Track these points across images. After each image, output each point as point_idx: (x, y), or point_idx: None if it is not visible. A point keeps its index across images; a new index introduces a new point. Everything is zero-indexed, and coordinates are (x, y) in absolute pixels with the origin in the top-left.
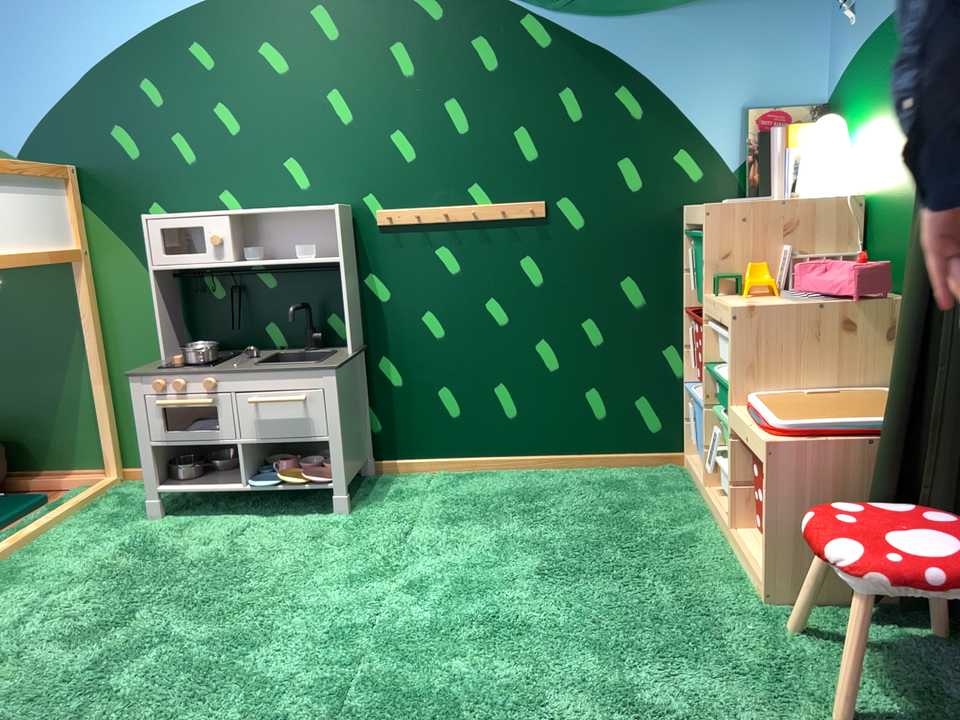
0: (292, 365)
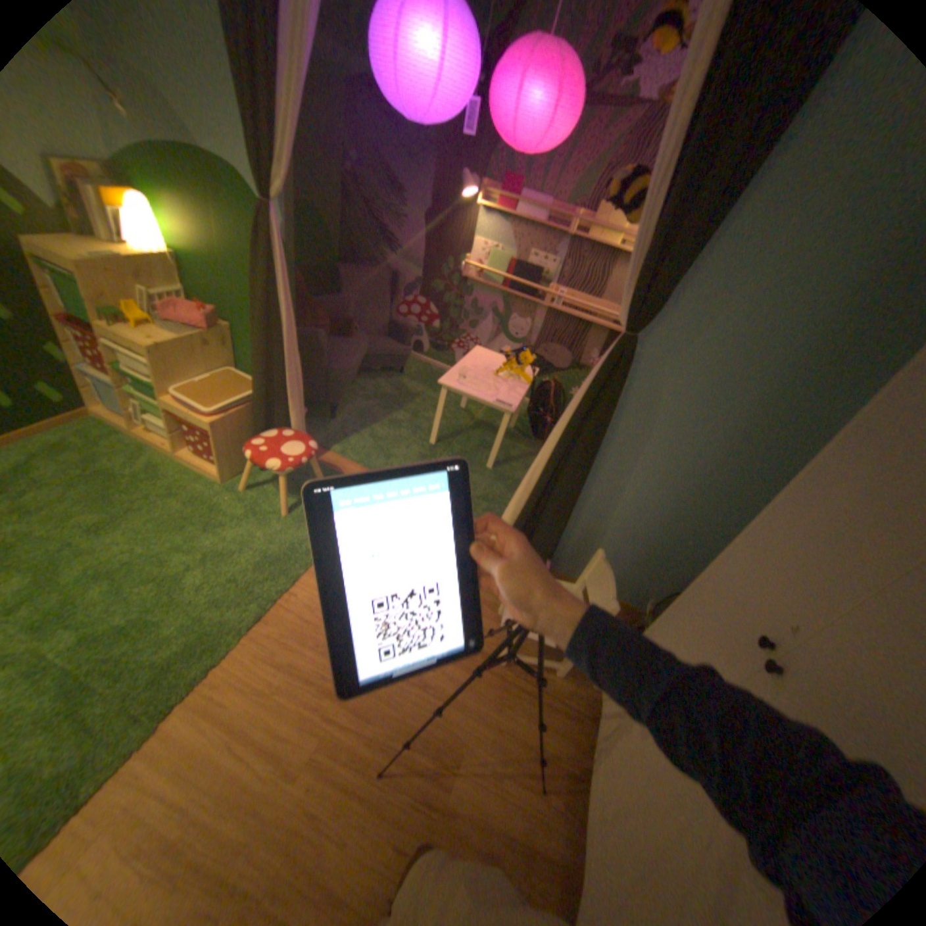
0: None
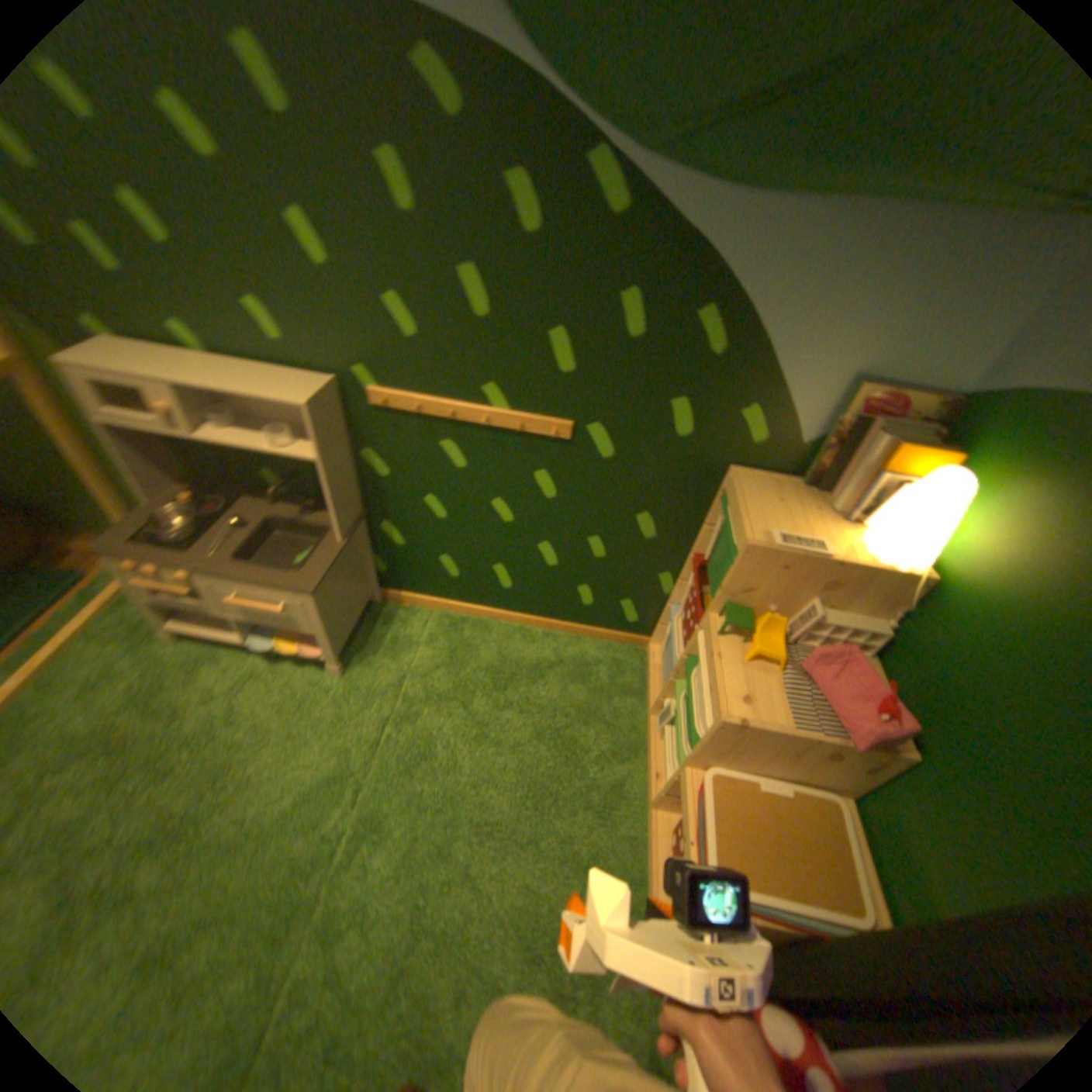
0: (271, 573)
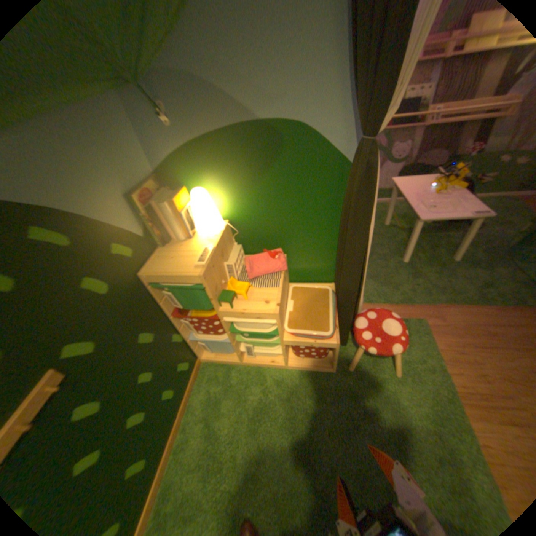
0: None
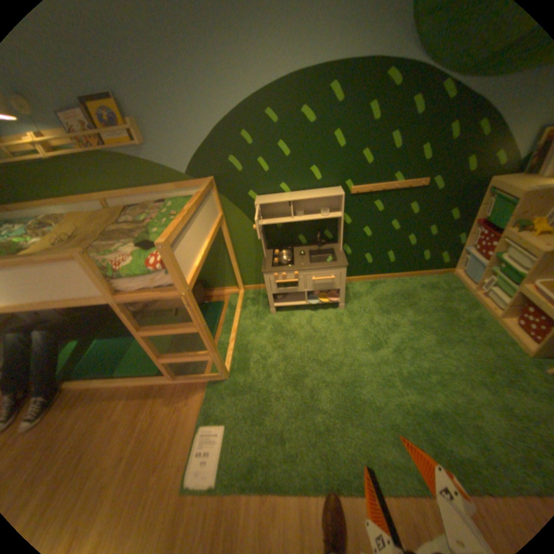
0: (327, 264)
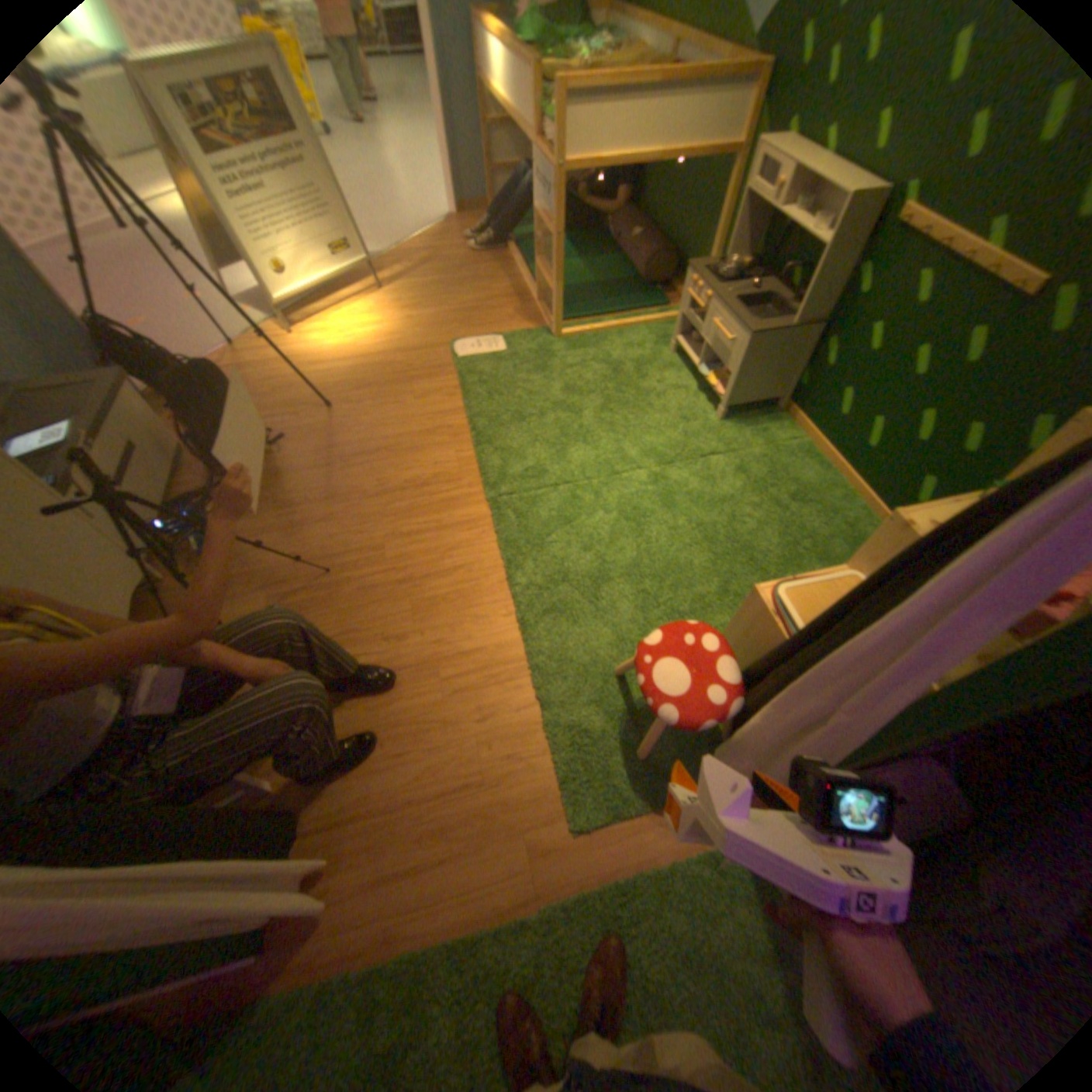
0: (742, 315)
